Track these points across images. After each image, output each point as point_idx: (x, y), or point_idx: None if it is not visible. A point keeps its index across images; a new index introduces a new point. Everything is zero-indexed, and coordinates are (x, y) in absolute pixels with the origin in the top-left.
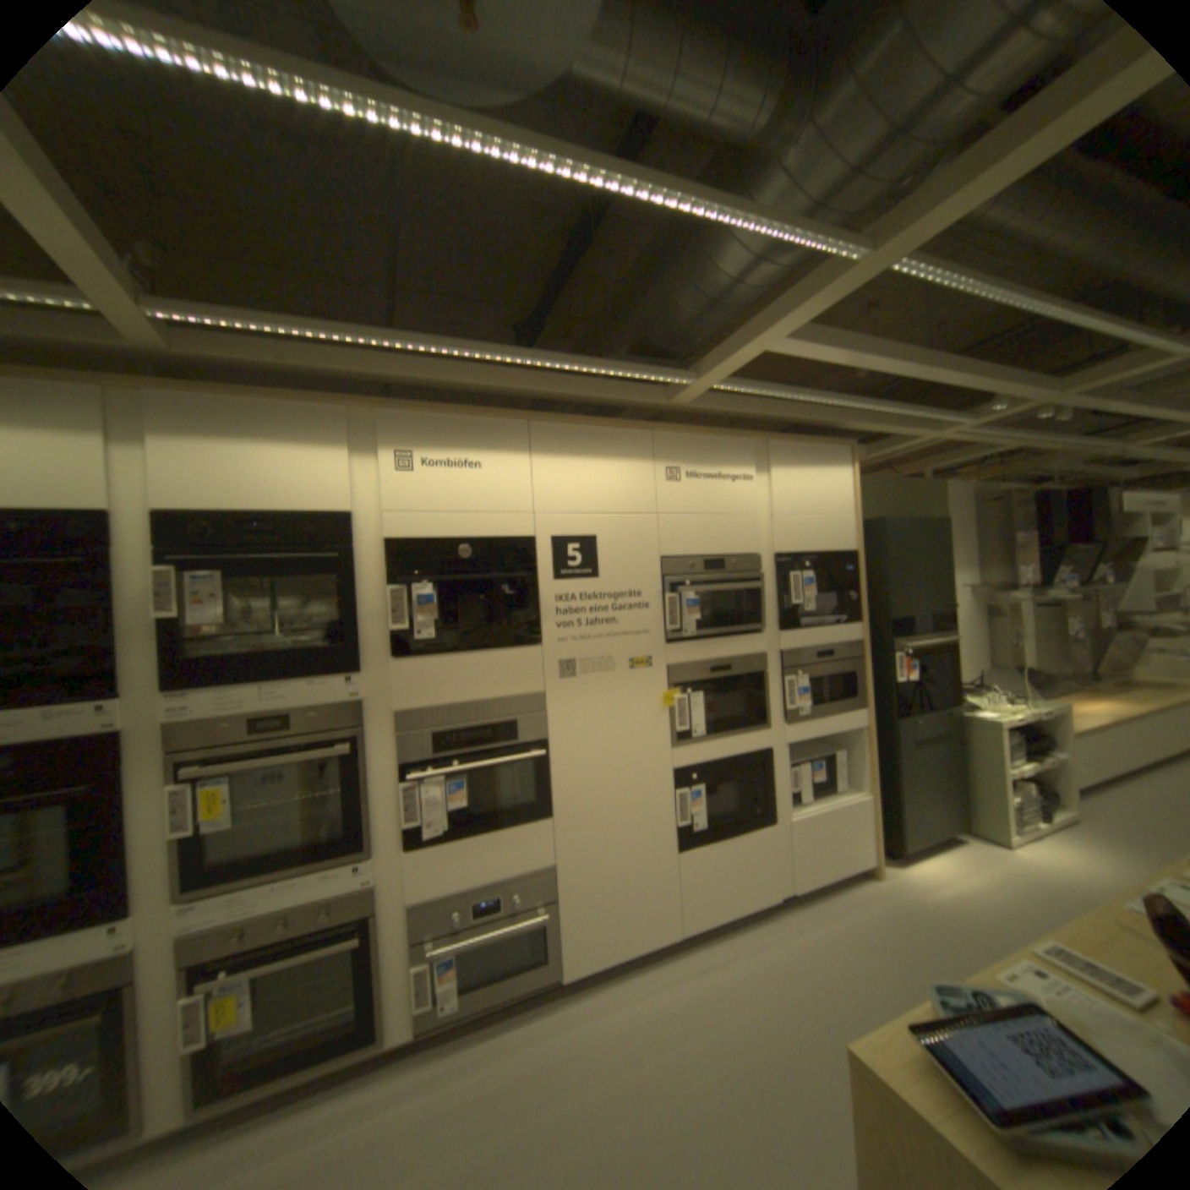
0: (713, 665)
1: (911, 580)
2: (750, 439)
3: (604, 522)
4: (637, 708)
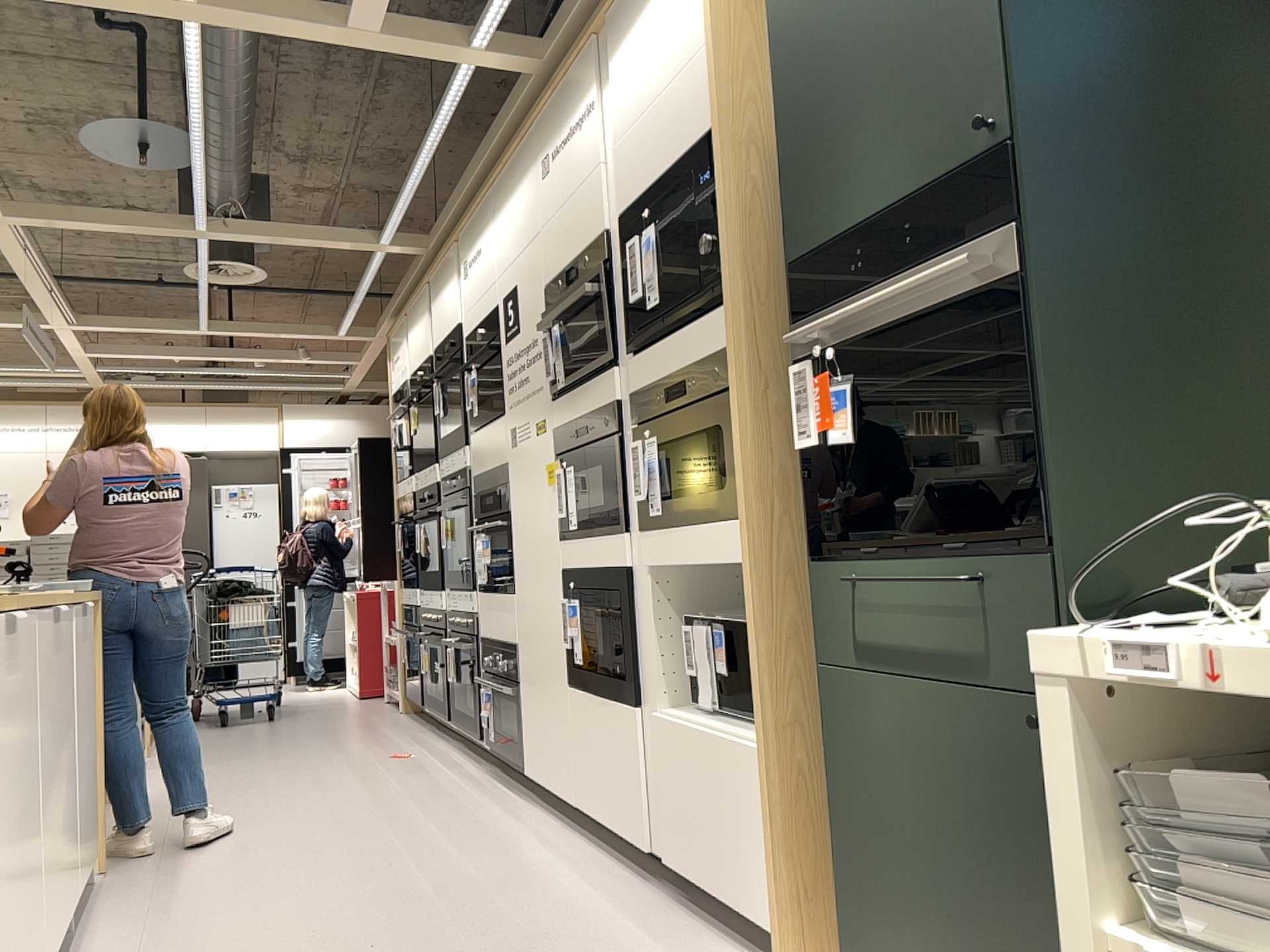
0: (579, 424)
1: (841, 114)
2: (591, 37)
3: (519, 263)
4: (542, 483)
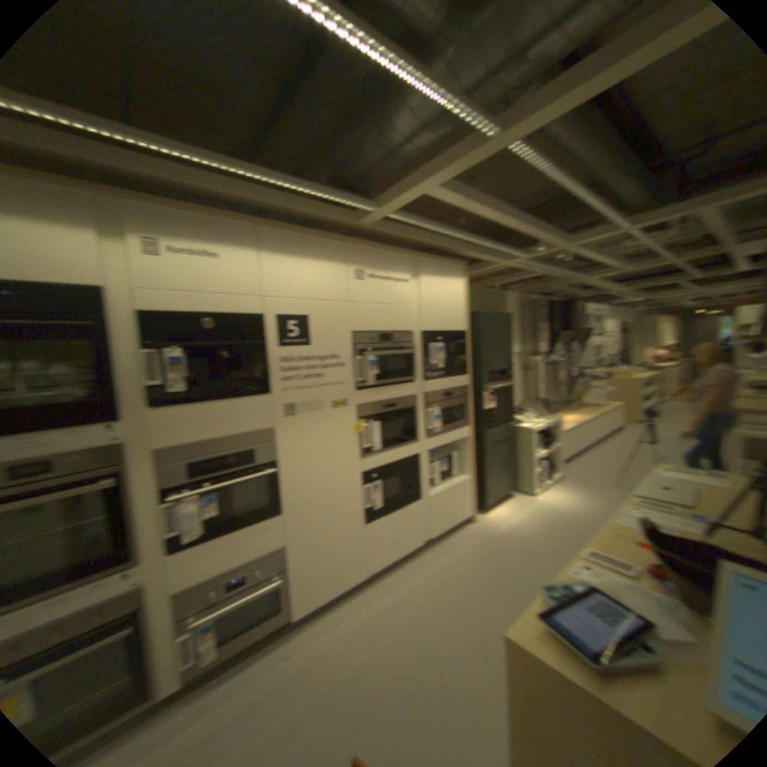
0: (383, 403)
1: (491, 349)
2: (405, 255)
3: (311, 306)
4: (336, 434)
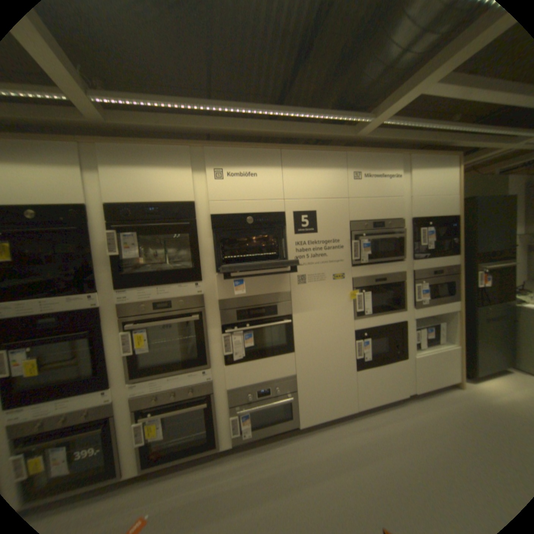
0: (377, 277)
1: (491, 231)
2: (401, 153)
3: (320, 203)
4: (337, 299)
